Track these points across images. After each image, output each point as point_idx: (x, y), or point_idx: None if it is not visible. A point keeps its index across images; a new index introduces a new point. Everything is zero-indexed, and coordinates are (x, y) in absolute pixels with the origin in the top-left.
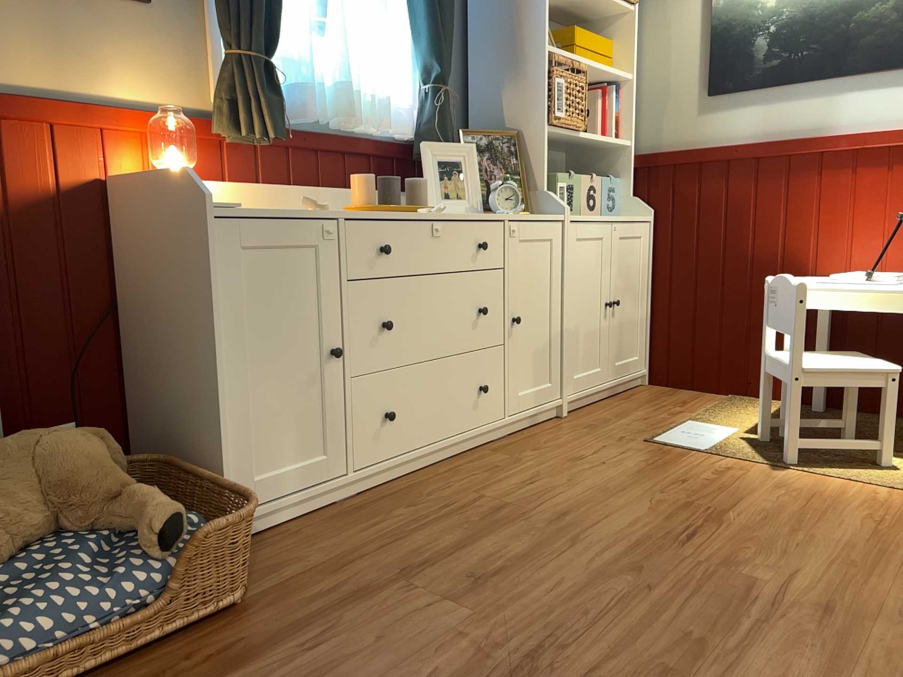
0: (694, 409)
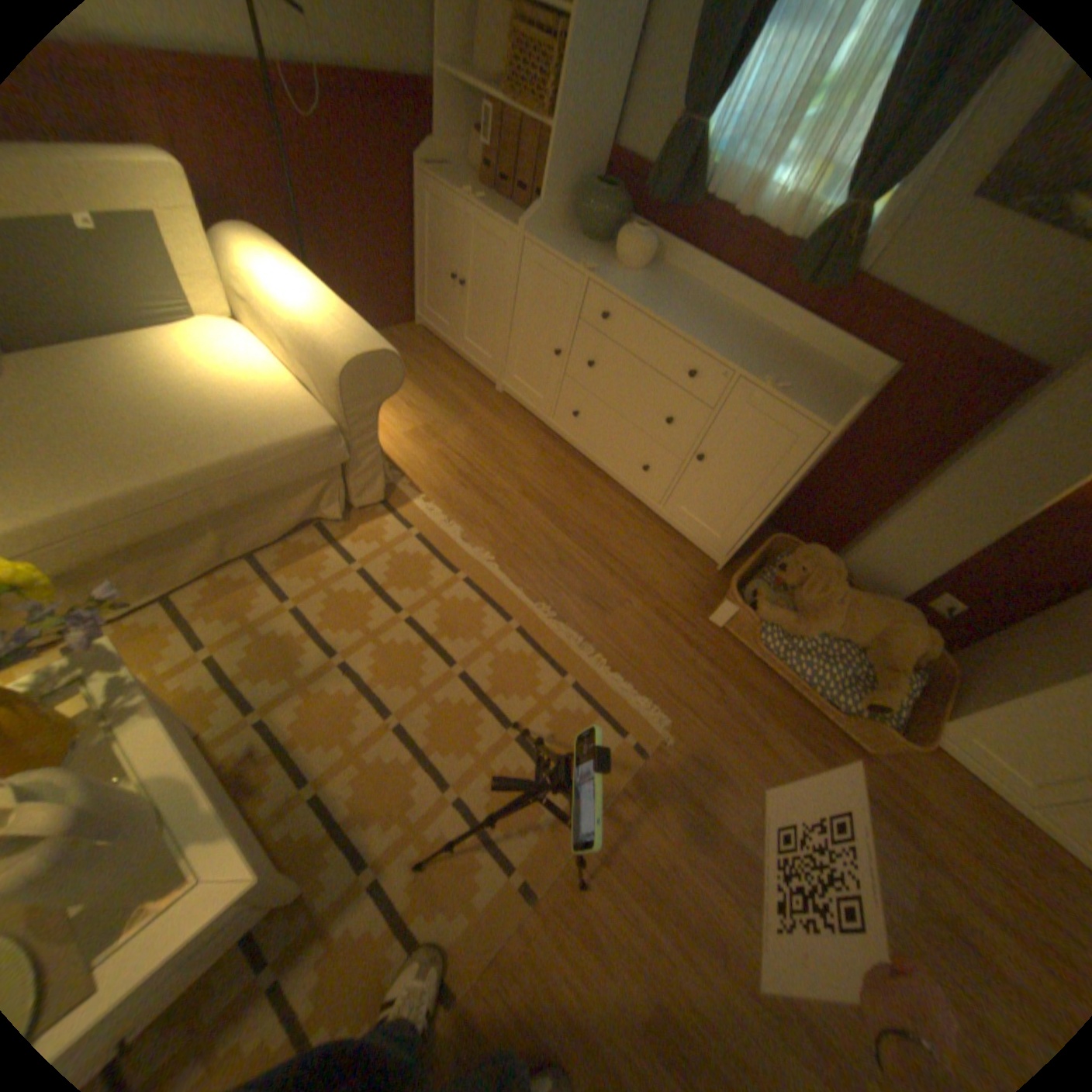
0: None
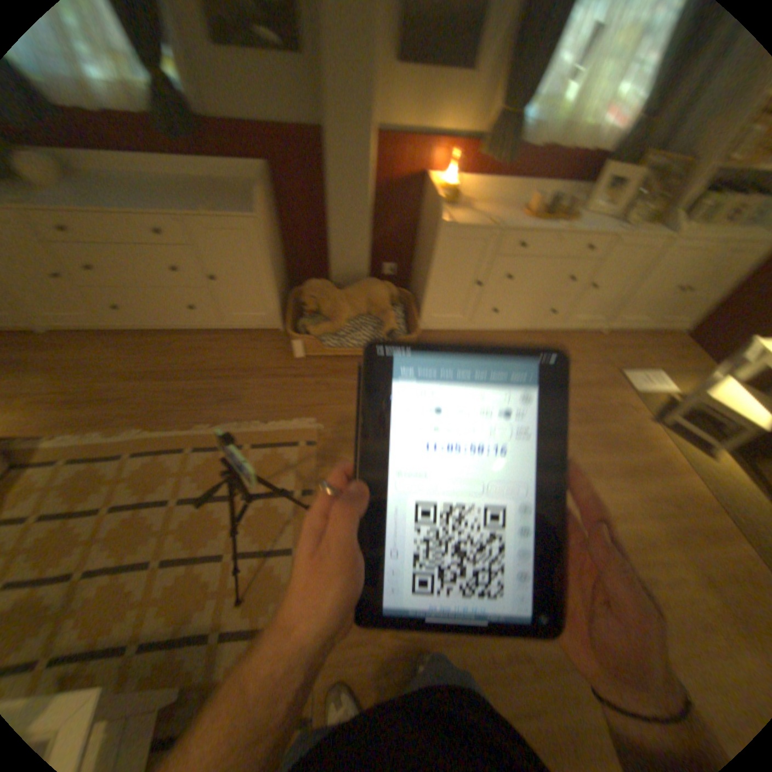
0: (680, 366)
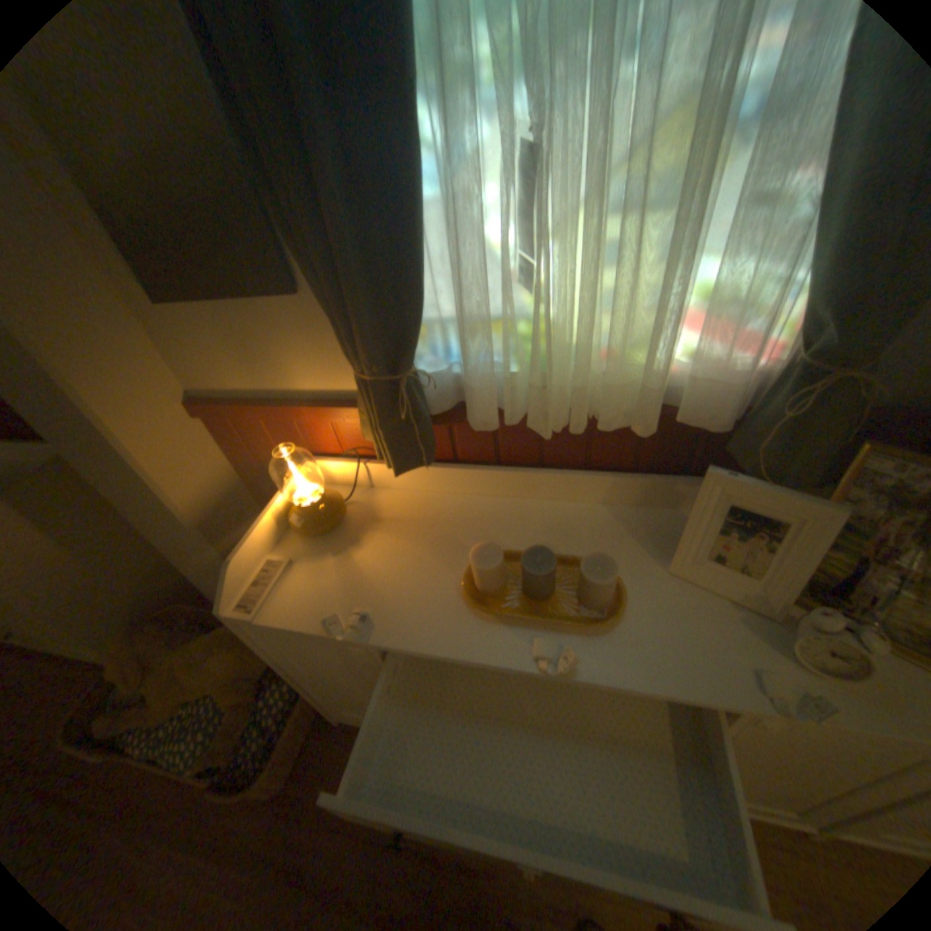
0: None
